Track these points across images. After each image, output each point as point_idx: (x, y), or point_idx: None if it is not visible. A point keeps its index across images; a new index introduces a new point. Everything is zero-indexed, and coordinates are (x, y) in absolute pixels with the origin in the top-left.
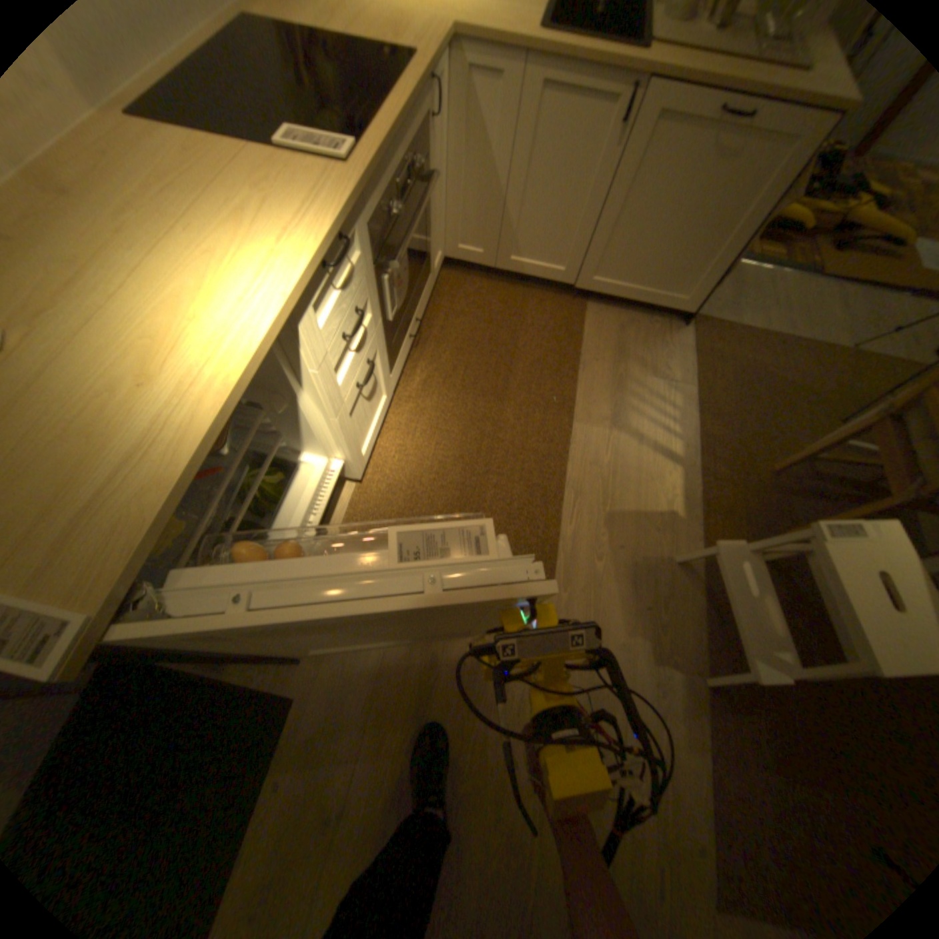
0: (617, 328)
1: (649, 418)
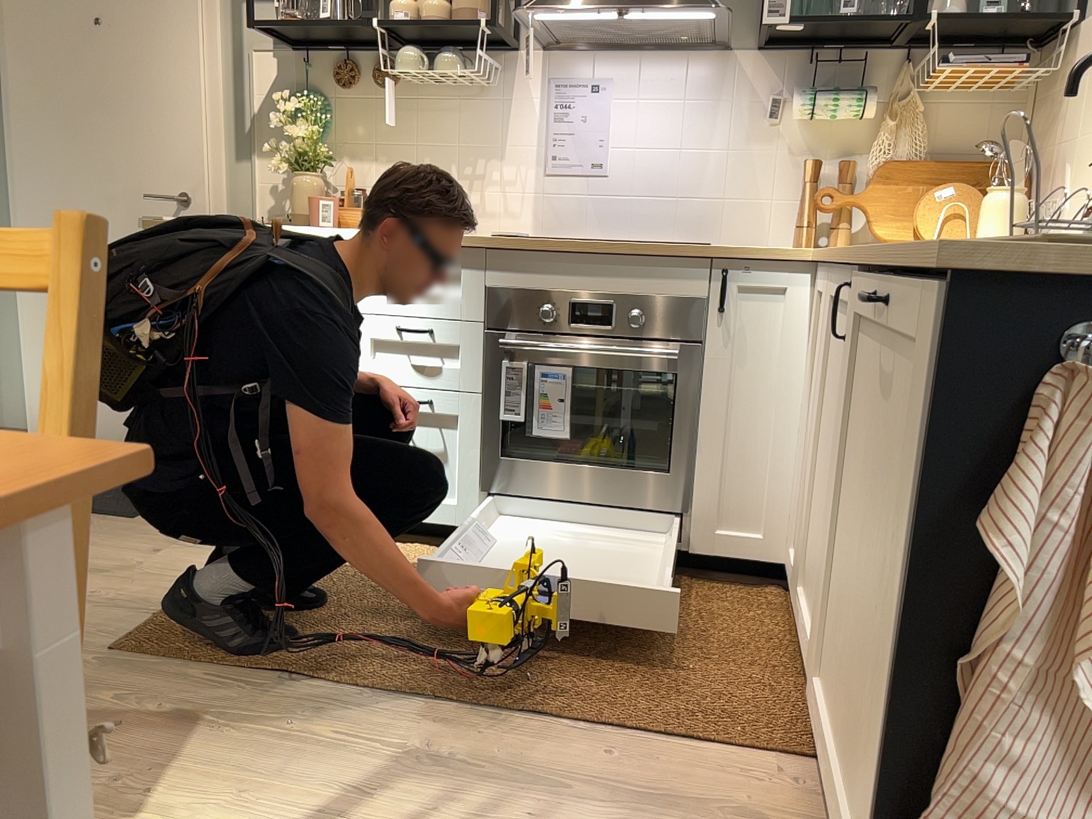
0: (750, 814)
1: None
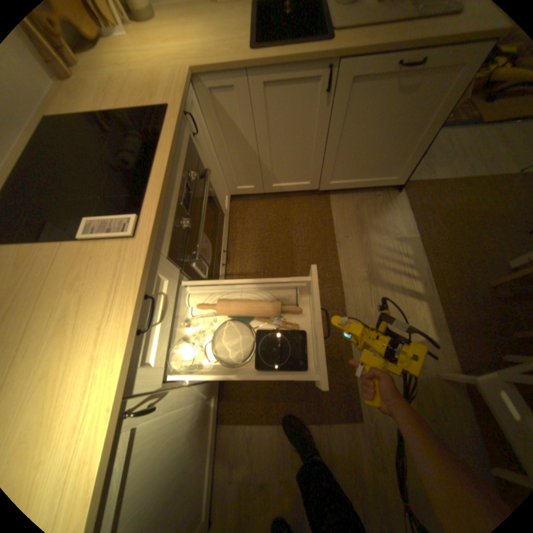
0: (353, 208)
1: (393, 270)
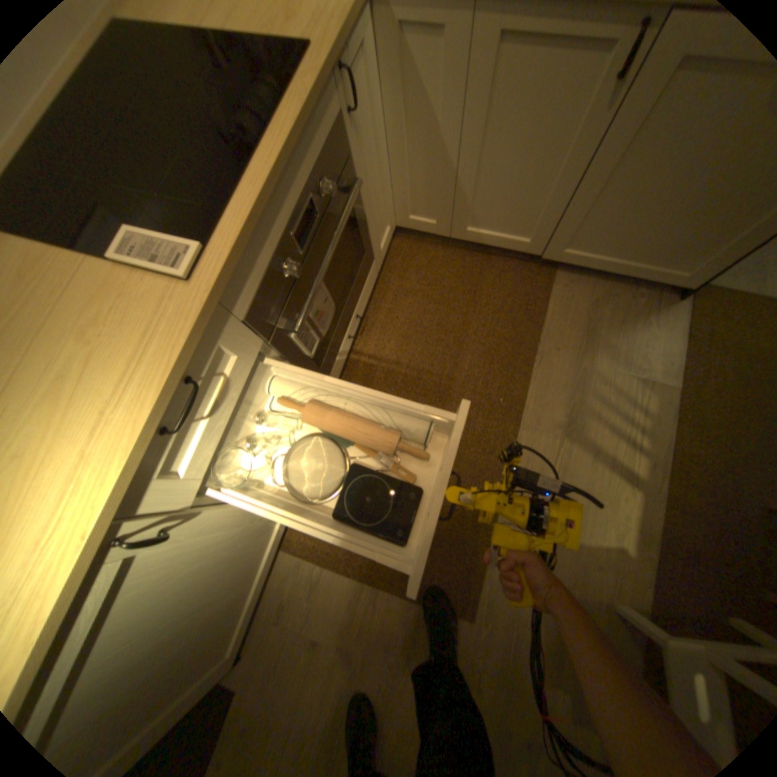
0: (588, 305)
1: (611, 427)
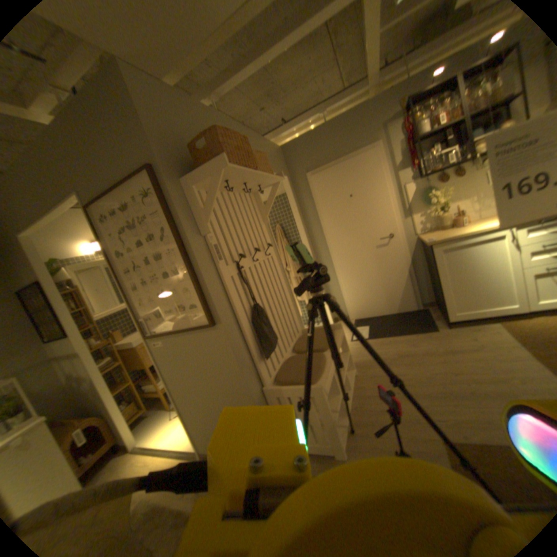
0: None
1: None
